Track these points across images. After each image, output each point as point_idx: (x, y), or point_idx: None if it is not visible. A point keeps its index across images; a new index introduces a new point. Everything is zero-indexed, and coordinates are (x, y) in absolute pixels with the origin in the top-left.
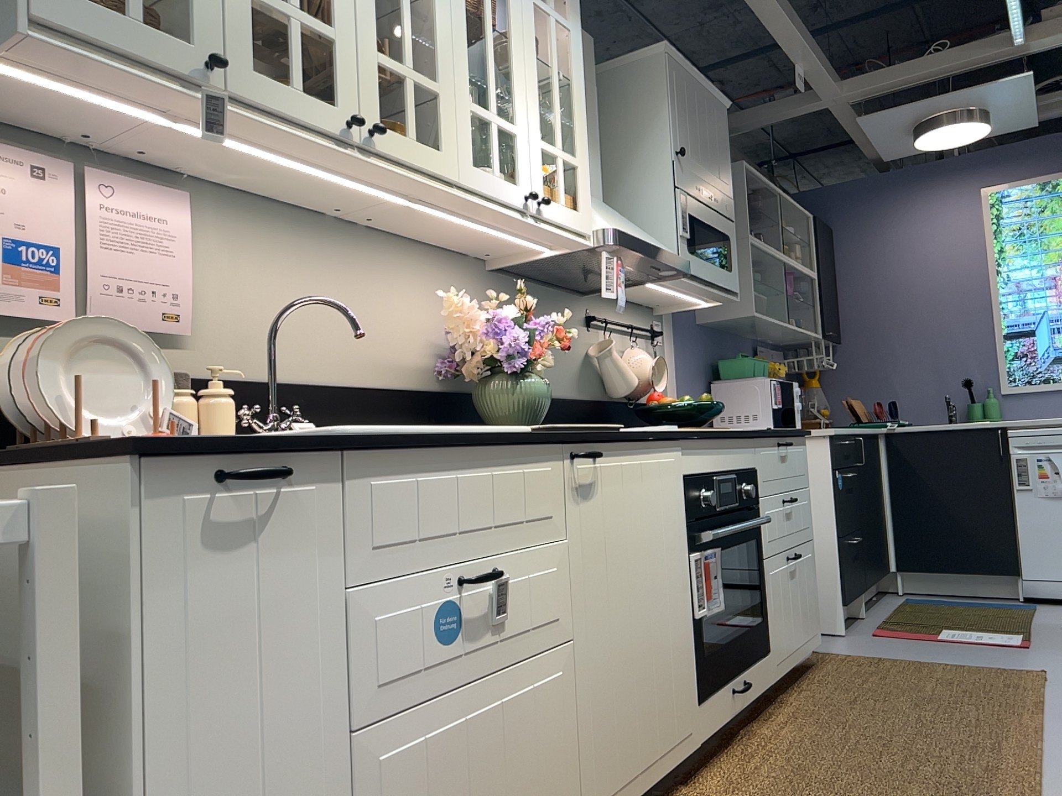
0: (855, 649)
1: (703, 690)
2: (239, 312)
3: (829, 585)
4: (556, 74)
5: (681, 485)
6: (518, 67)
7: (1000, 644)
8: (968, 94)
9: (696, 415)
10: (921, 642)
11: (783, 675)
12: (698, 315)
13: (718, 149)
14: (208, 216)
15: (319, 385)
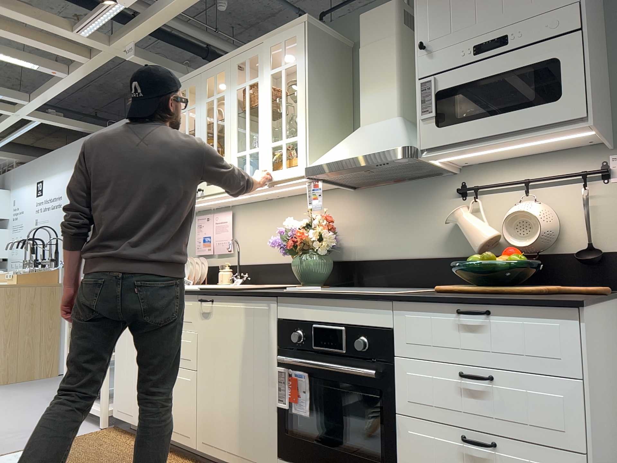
0: None
1: (283, 454)
2: (246, 242)
3: None
4: (283, 100)
5: (270, 324)
6: (260, 117)
7: None
8: None
9: (479, 272)
10: None
11: None
12: None
13: None
14: (239, 214)
15: (266, 264)
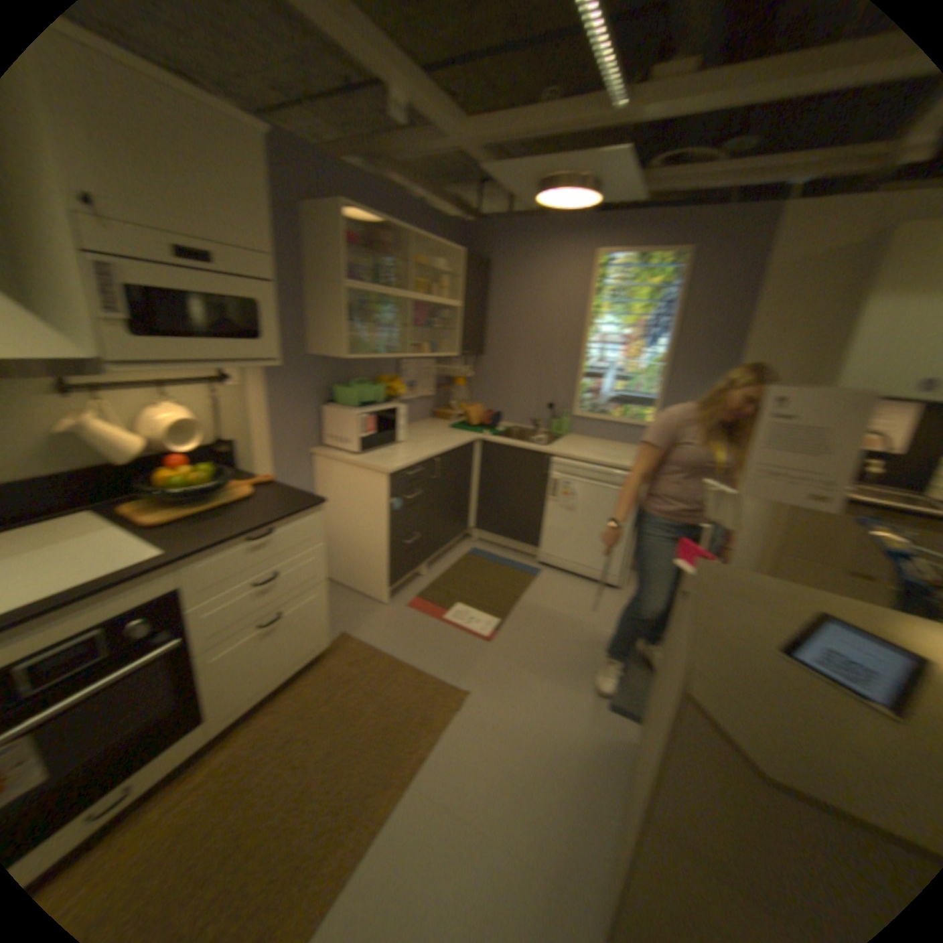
0: (377, 630)
1: None
2: None
3: (383, 573)
4: None
5: None
6: None
7: (476, 635)
8: (578, 156)
9: (193, 490)
10: (429, 624)
11: (239, 717)
12: (312, 345)
13: (234, 190)
14: None
15: None
